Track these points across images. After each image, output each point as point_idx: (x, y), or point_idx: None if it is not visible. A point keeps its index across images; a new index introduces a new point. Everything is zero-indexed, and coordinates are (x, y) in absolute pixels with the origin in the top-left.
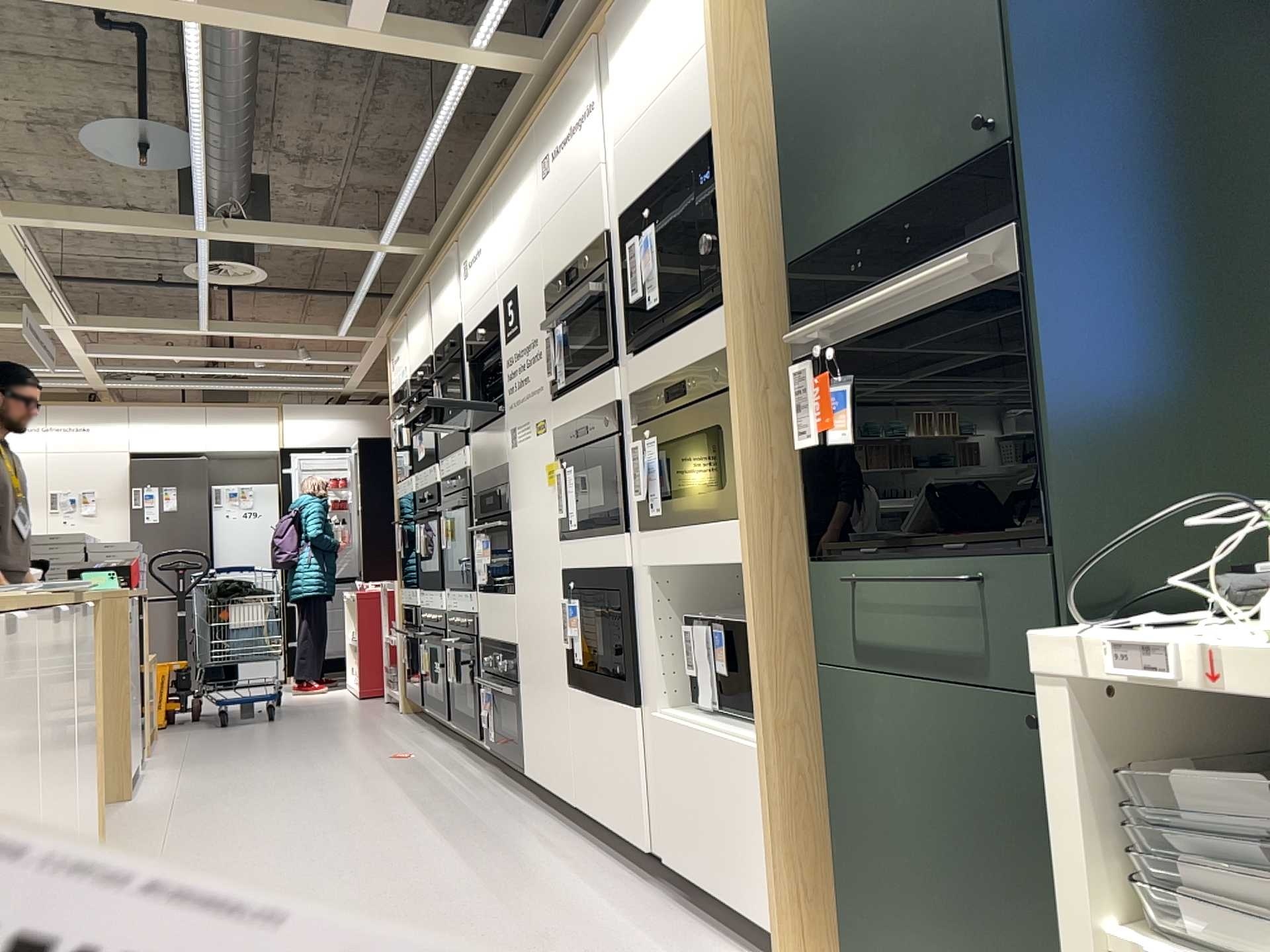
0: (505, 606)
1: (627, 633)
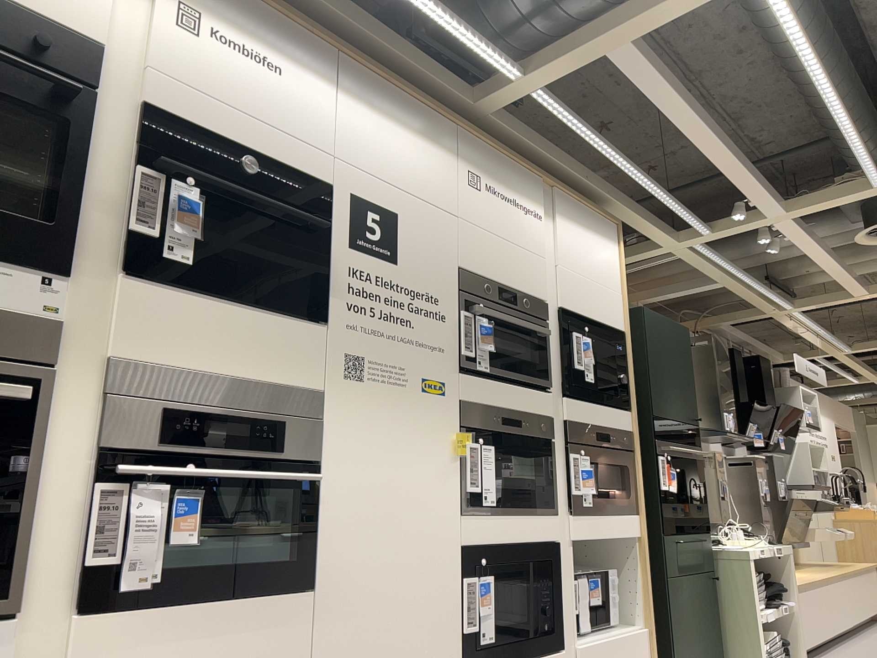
0: (267, 615)
1: (555, 592)
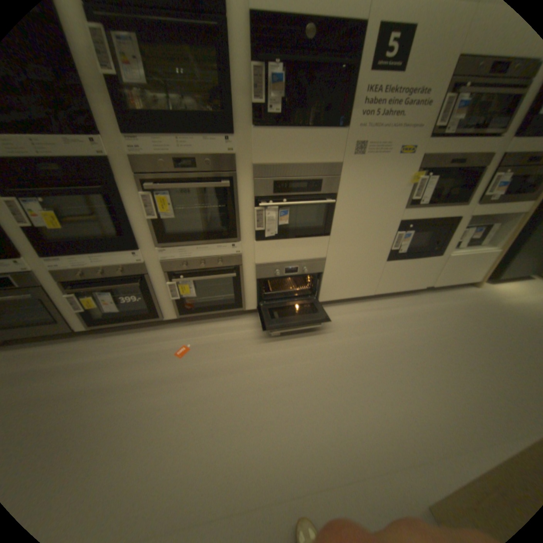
0: (312, 242)
1: (448, 236)
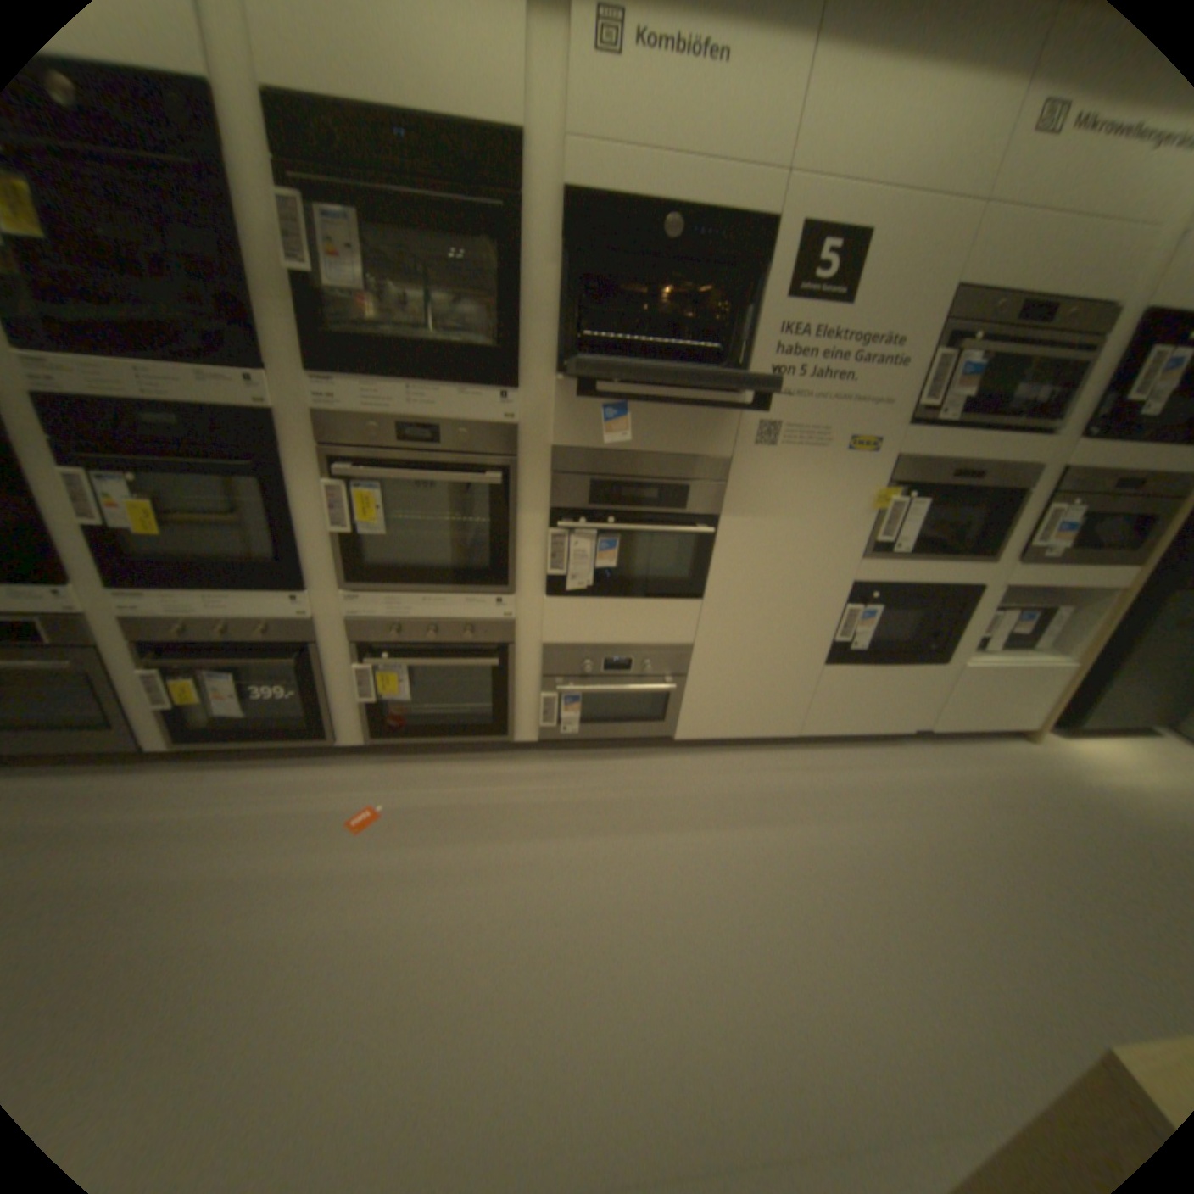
0: (664, 610)
1: (958, 625)
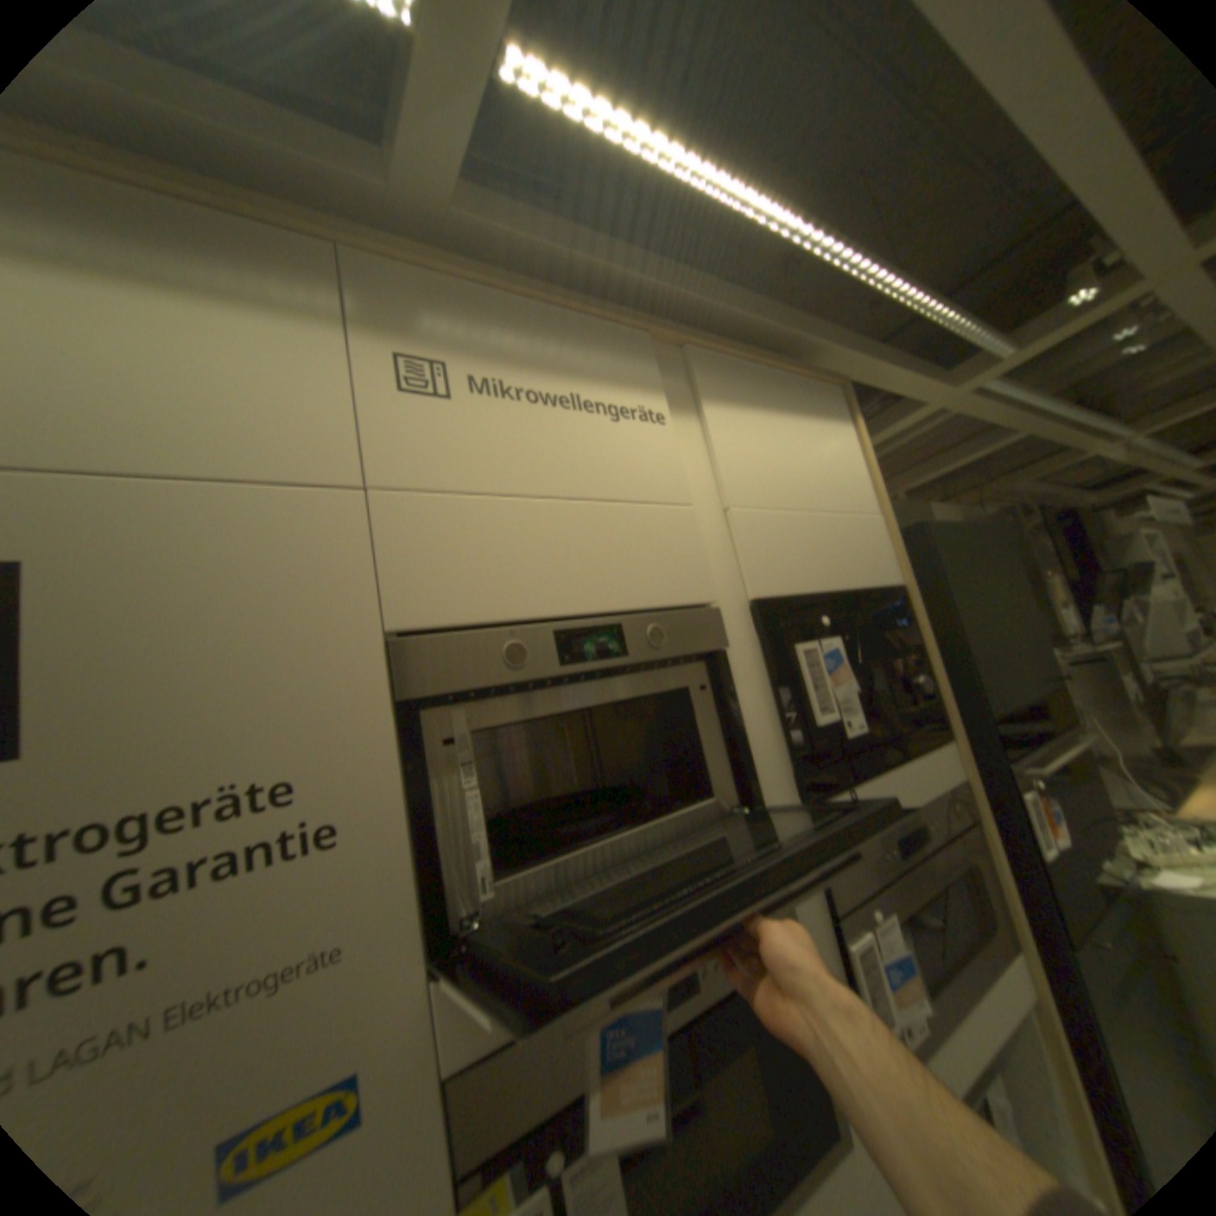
0: None
1: None
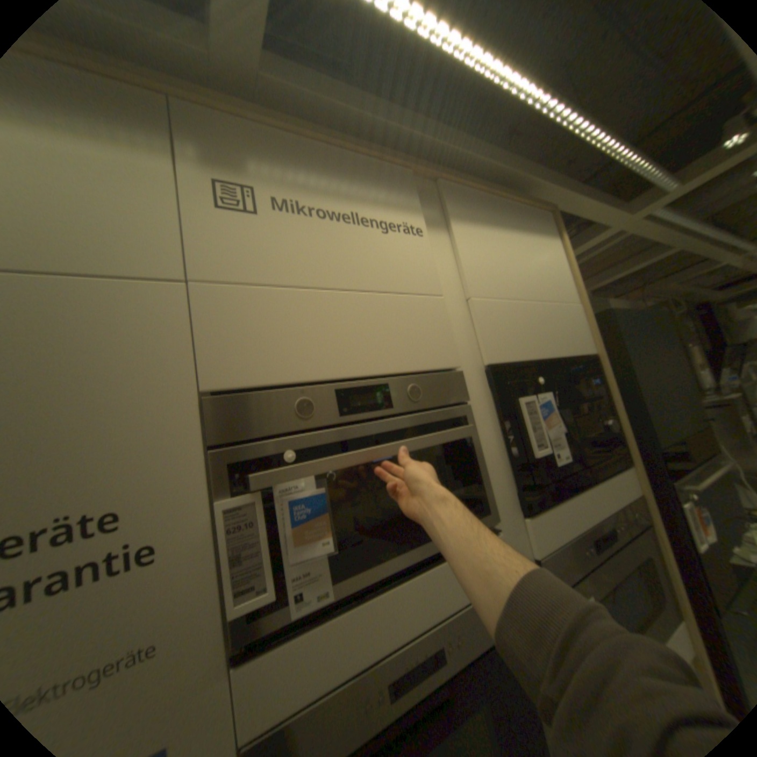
0: None
1: None
